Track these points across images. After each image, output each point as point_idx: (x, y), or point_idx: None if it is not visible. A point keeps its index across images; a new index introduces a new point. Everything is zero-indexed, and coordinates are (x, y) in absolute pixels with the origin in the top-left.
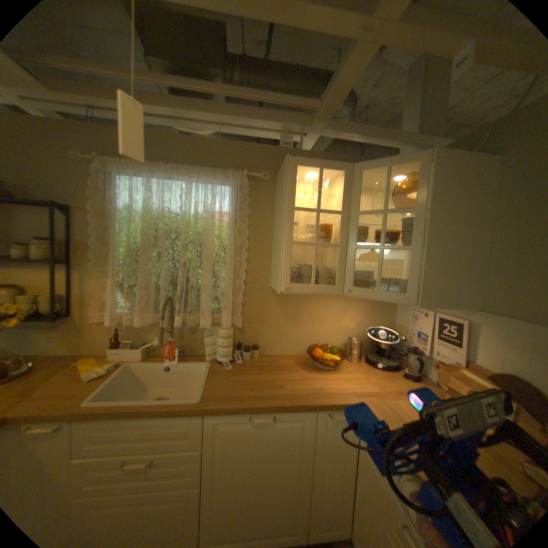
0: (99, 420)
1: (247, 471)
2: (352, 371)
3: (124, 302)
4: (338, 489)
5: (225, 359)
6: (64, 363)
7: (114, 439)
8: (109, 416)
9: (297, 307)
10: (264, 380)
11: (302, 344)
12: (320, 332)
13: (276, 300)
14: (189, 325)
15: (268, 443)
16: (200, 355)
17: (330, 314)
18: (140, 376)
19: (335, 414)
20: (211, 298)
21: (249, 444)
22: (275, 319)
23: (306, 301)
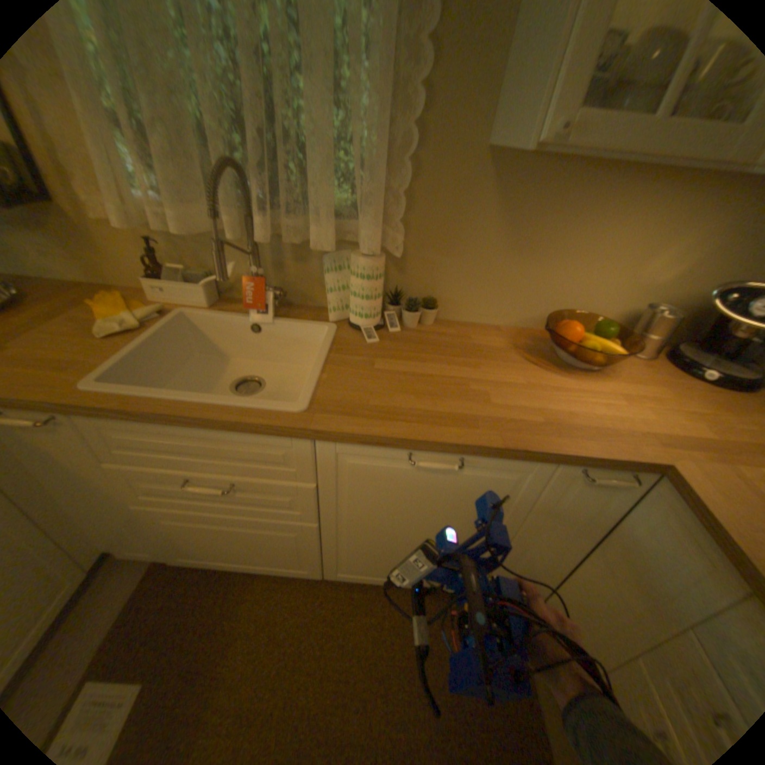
0: (114, 420)
1: (398, 520)
2: (642, 377)
3: (143, 174)
4: (550, 561)
5: (366, 321)
6: (75, 297)
7: (157, 448)
8: (127, 416)
9: (545, 214)
10: (444, 375)
11: (533, 307)
12: (583, 284)
13: (497, 190)
14: (288, 241)
15: (441, 494)
16: (319, 307)
17: (626, 240)
18: (210, 335)
19: (602, 474)
20: (333, 171)
21: (404, 490)
22: (484, 242)
23: (575, 198)
